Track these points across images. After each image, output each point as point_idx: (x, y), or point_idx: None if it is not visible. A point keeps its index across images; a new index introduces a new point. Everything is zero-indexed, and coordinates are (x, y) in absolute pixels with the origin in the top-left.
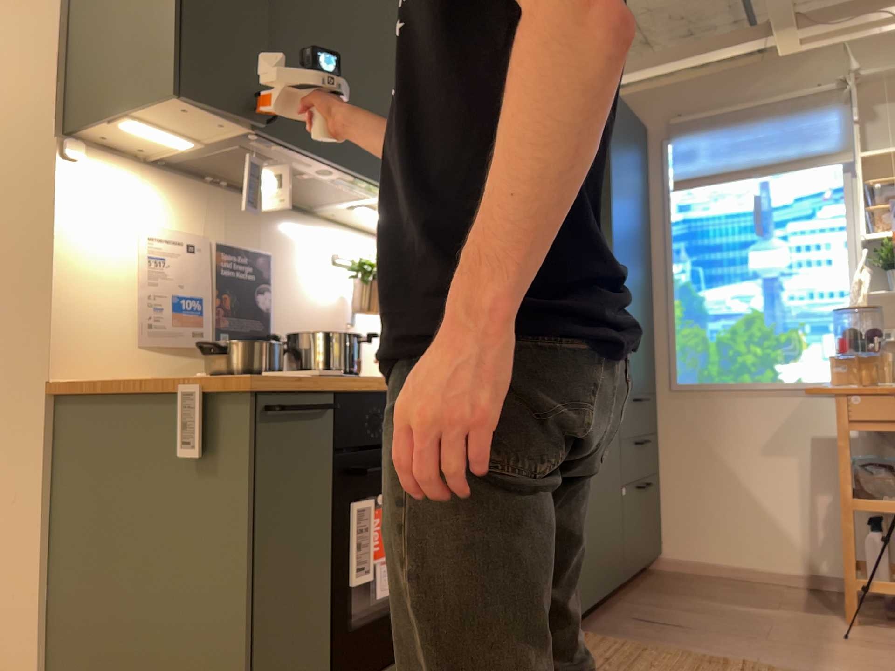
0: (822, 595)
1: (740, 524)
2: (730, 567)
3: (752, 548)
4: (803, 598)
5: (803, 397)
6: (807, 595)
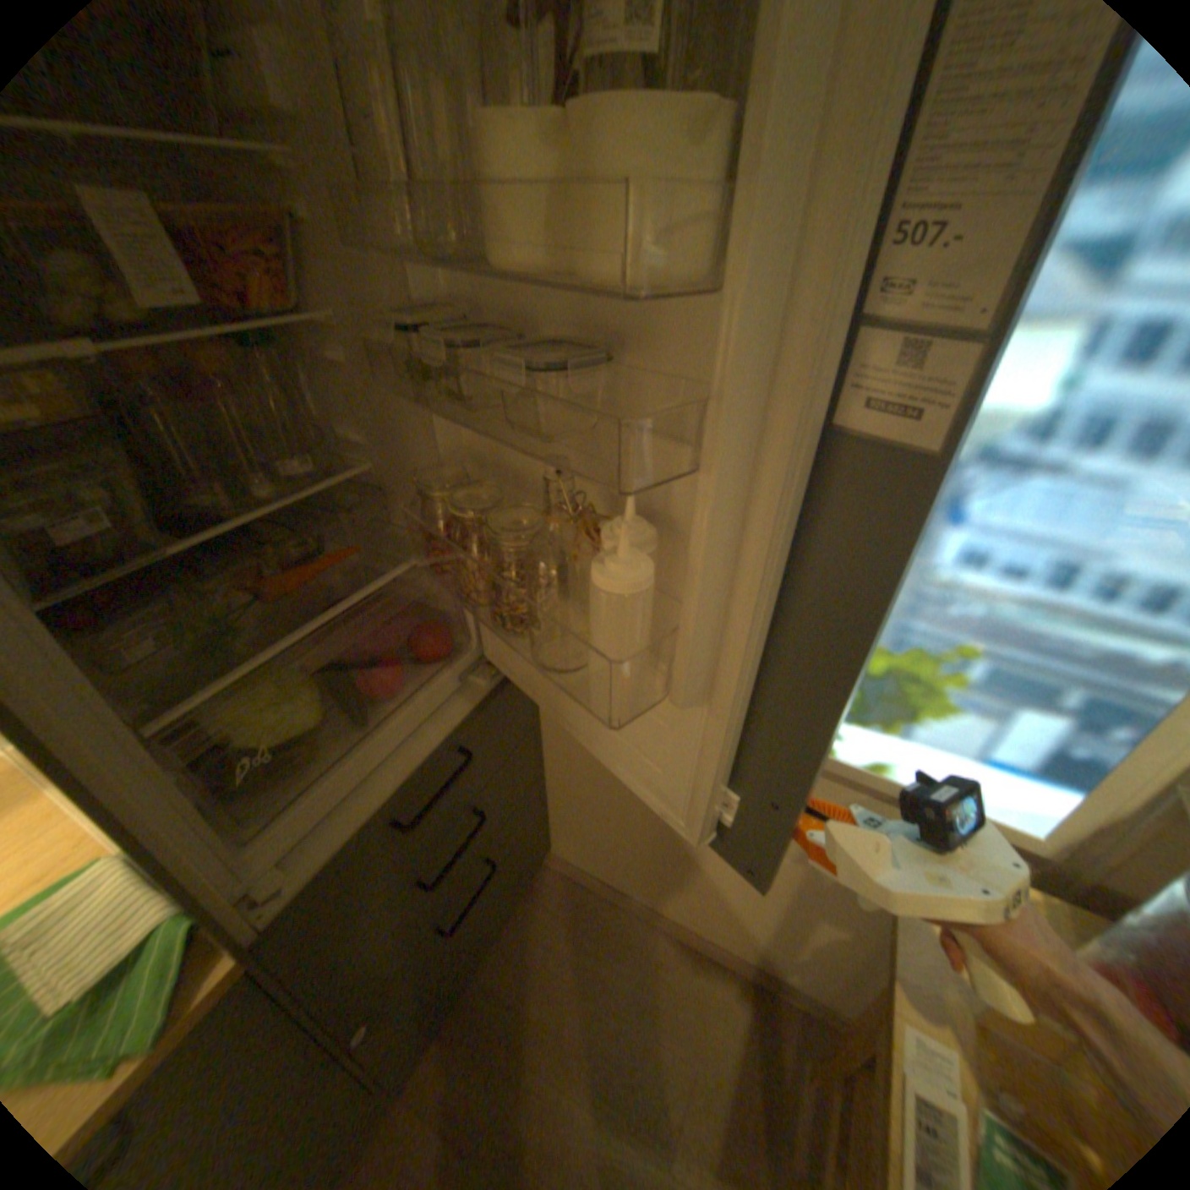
0: (774, 1033)
1: (670, 883)
2: (645, 909)
3: (685, 911)
4: (736, 1056)
5: (871, 803)
6: (746, 1036)
